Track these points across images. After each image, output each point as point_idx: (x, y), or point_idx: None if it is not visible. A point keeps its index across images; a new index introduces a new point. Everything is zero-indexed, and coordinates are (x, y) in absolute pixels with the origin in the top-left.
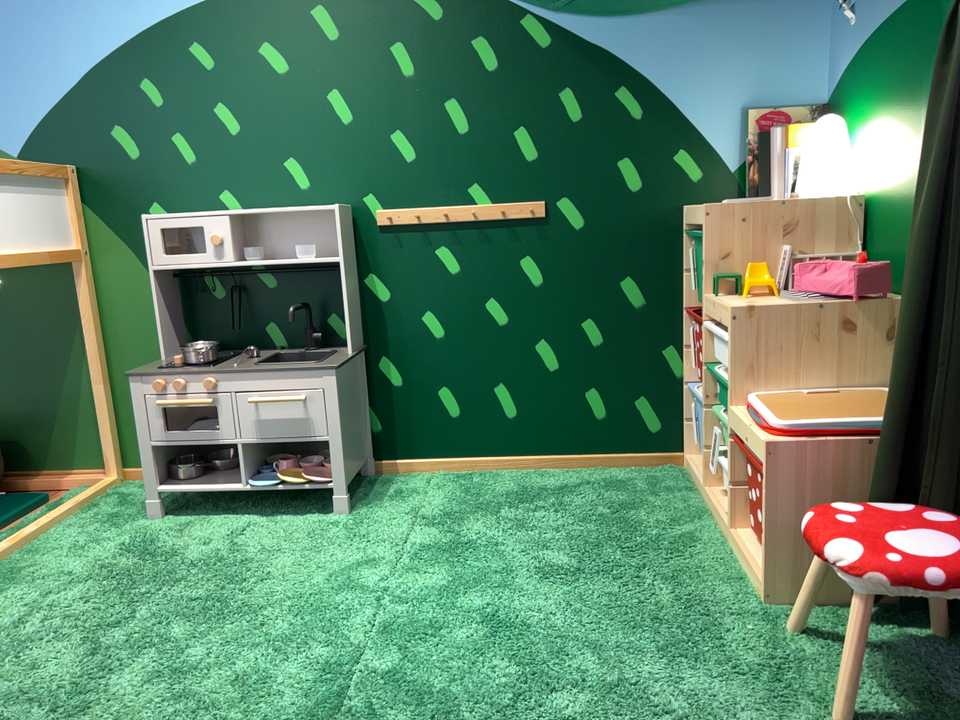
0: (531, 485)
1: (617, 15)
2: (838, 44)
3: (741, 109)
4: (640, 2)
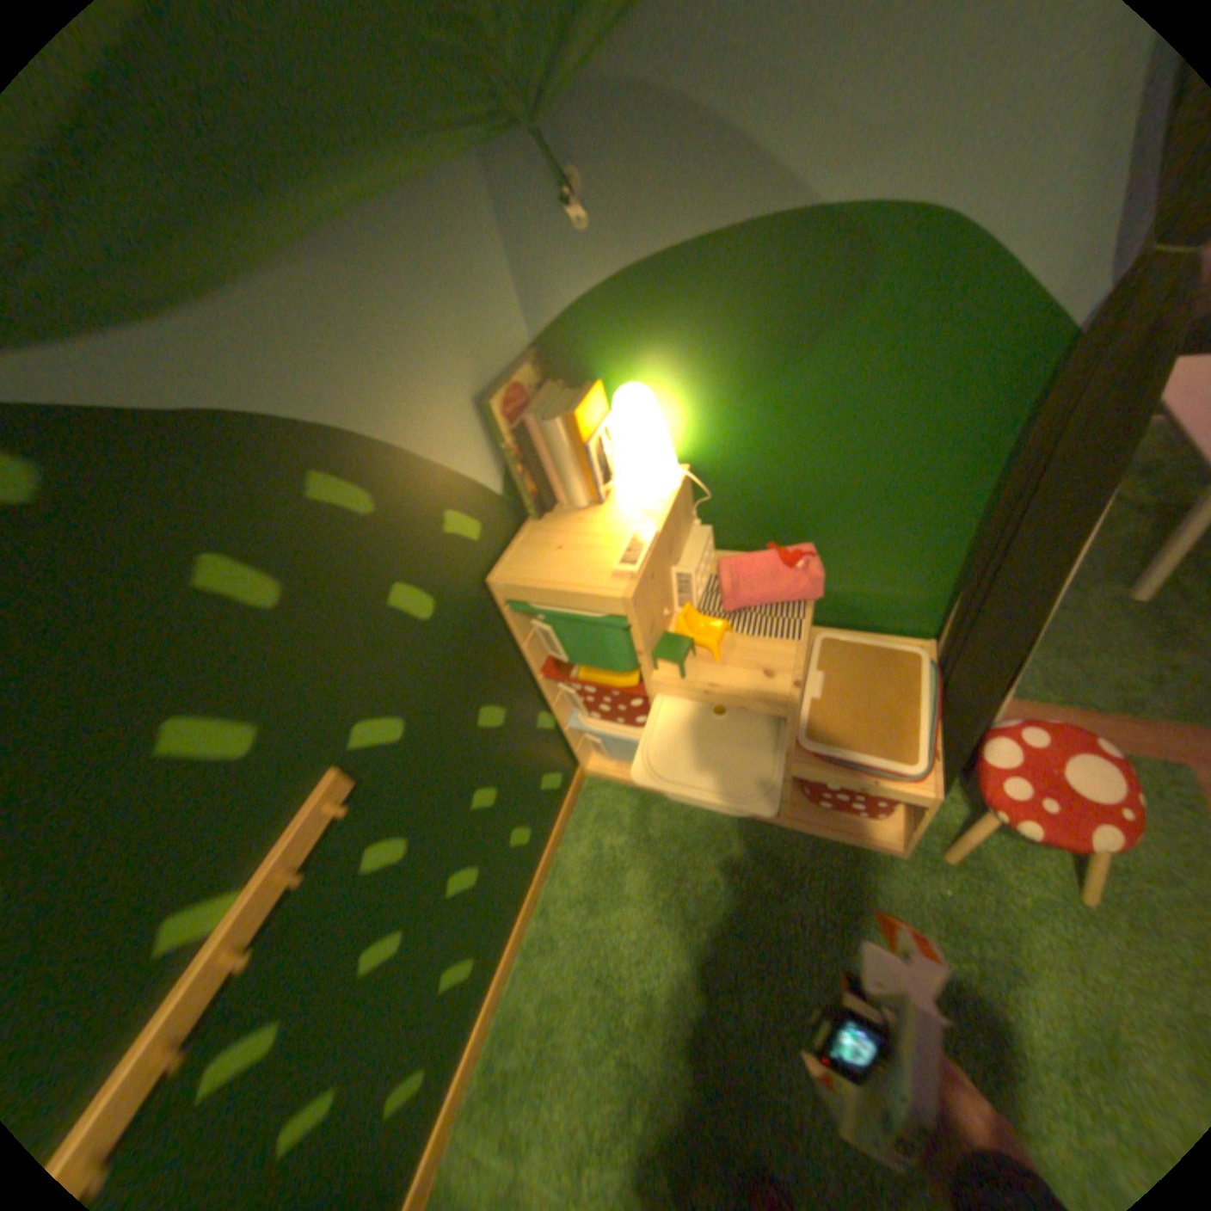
0: (562, 977)
1: (192, 300)
2: (546, 255)
3: (477, 400)
4: (238, 245)
